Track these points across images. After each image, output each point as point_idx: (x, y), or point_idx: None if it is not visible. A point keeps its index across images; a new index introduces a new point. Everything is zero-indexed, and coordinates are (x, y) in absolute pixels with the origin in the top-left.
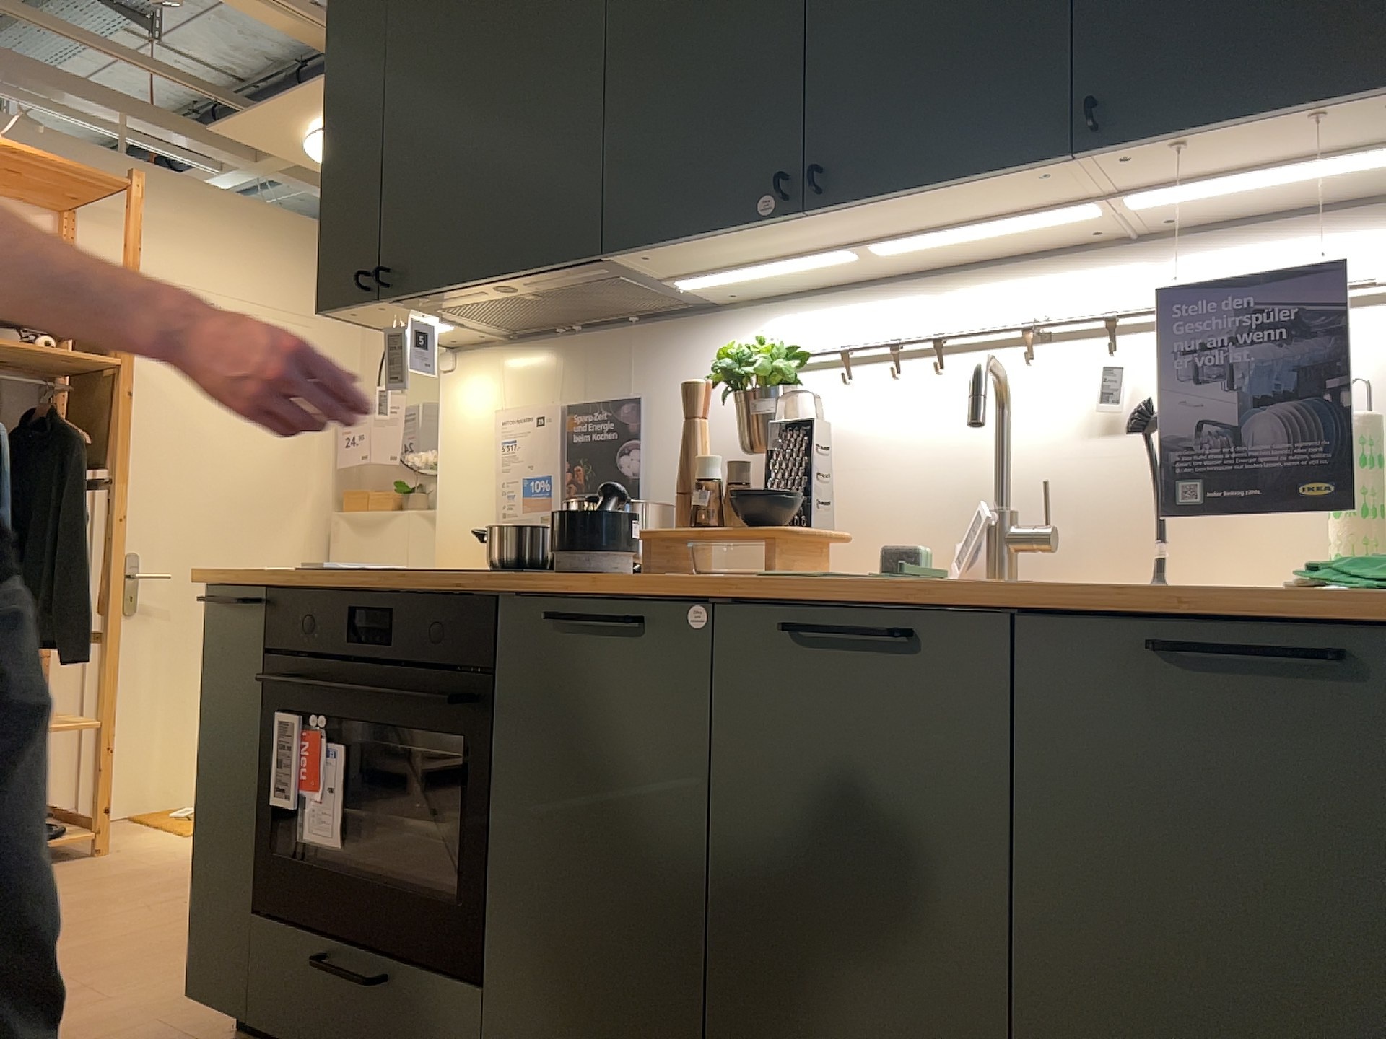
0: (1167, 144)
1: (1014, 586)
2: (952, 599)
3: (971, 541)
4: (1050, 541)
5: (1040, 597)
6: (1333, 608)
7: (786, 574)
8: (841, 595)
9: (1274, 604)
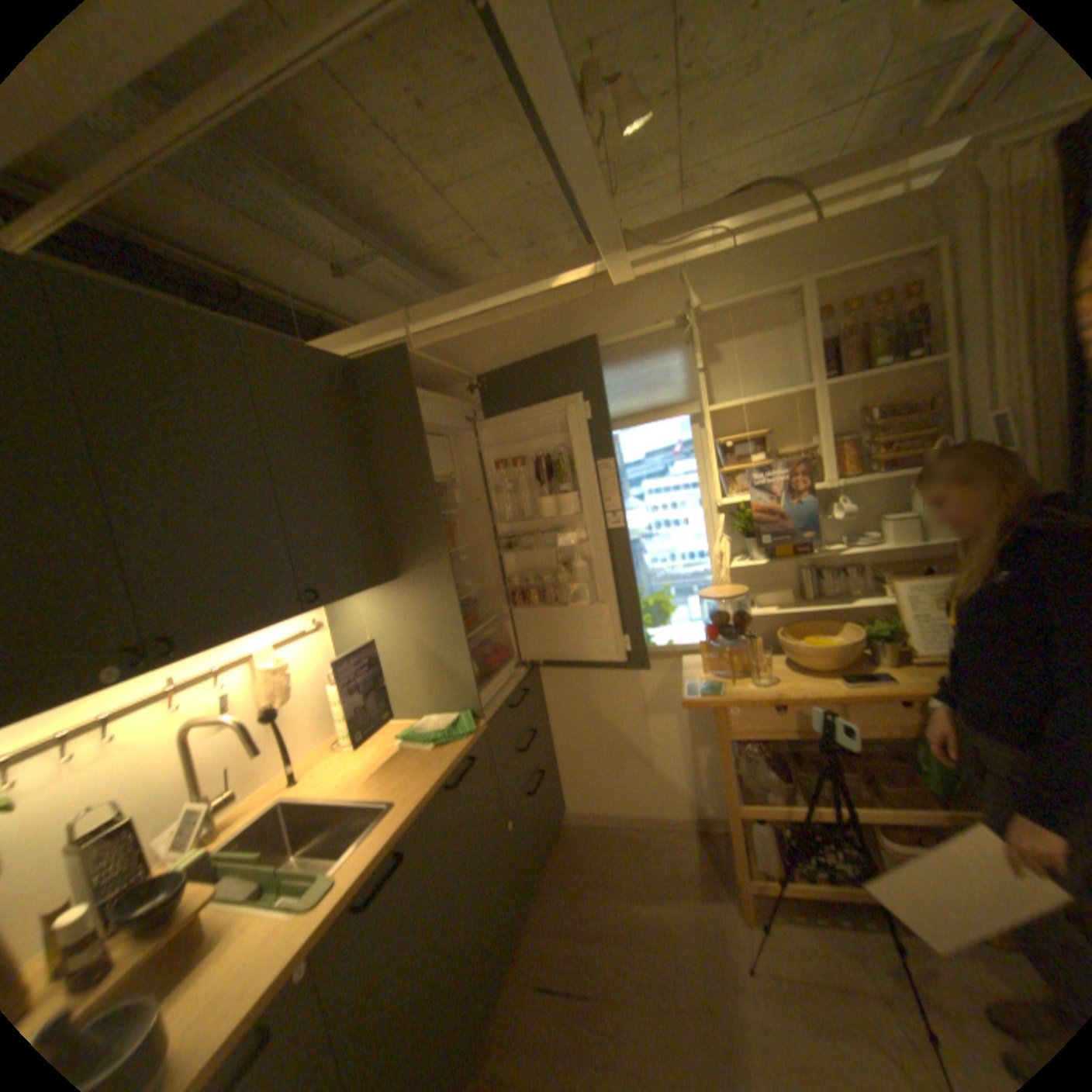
0: (324, 605)
1: (405, 806)
2: (405, 827)
3: (182, 832)
4: (228, 801)
5: (427, 800)
6: (461, 749)
7: (318, 896)
8: (361, 872)
9: (452, 757)
